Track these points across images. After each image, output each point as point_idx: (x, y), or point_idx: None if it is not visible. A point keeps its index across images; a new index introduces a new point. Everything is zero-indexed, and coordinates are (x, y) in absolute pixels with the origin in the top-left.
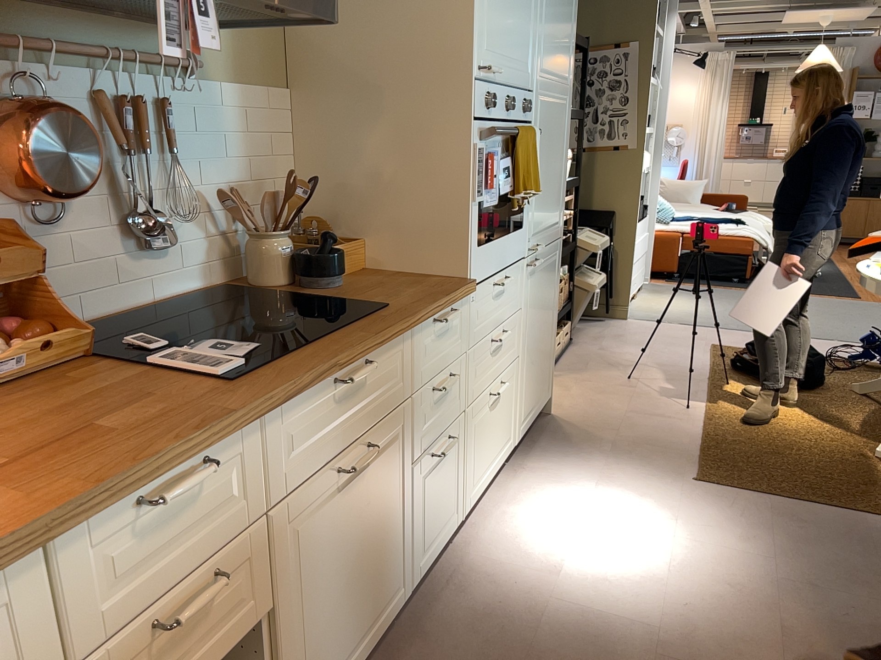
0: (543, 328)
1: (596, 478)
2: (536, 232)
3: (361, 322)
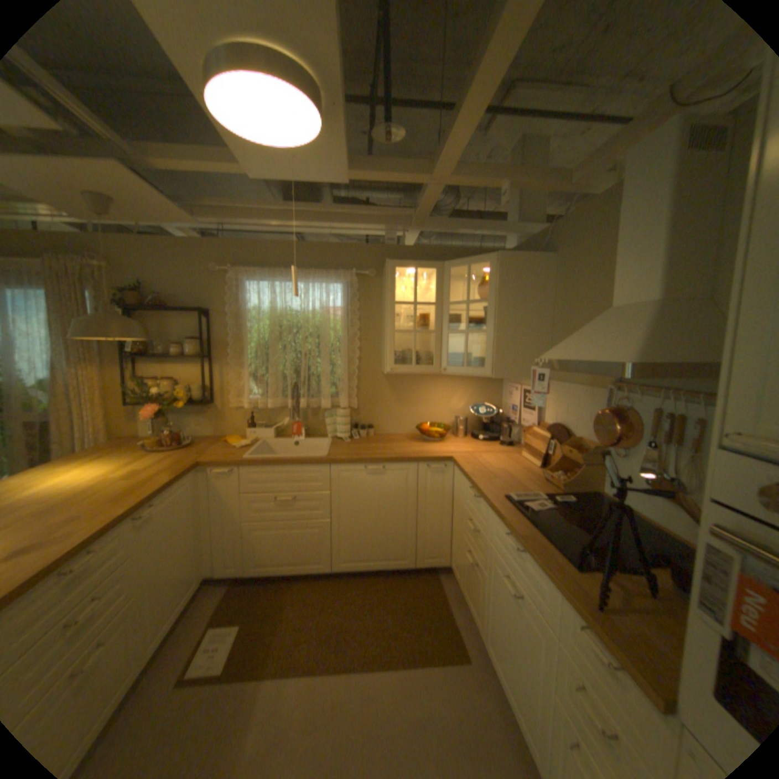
0: None
1: None
2: None
3: (549, 547)
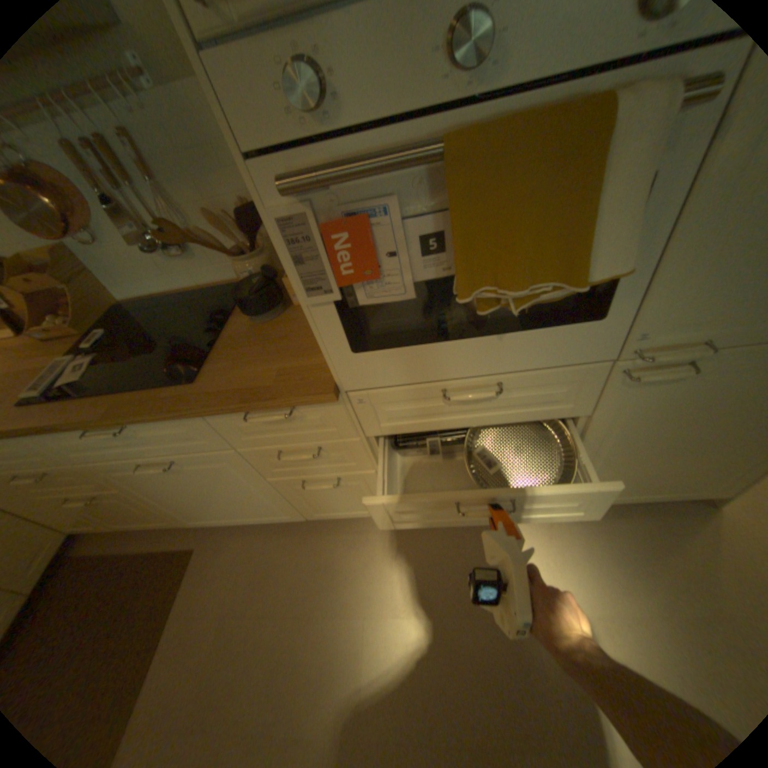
0: (707, 441)
1: (594, 616)
2: (703, 322)
3: (137, 394)
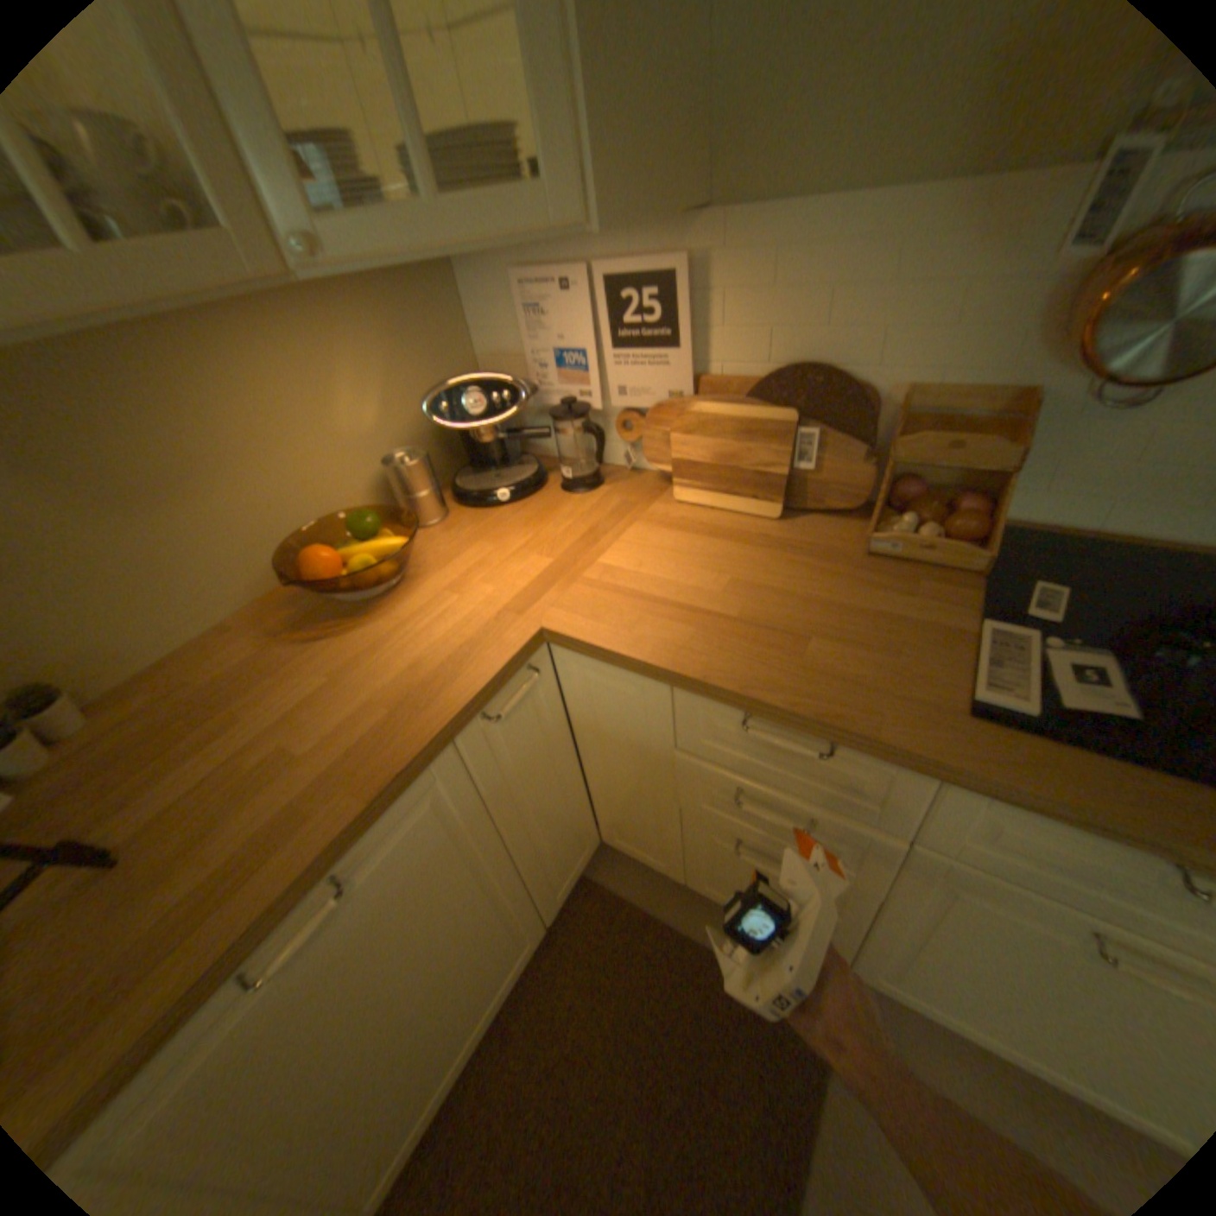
0: None
1: None
2: None
3: None
